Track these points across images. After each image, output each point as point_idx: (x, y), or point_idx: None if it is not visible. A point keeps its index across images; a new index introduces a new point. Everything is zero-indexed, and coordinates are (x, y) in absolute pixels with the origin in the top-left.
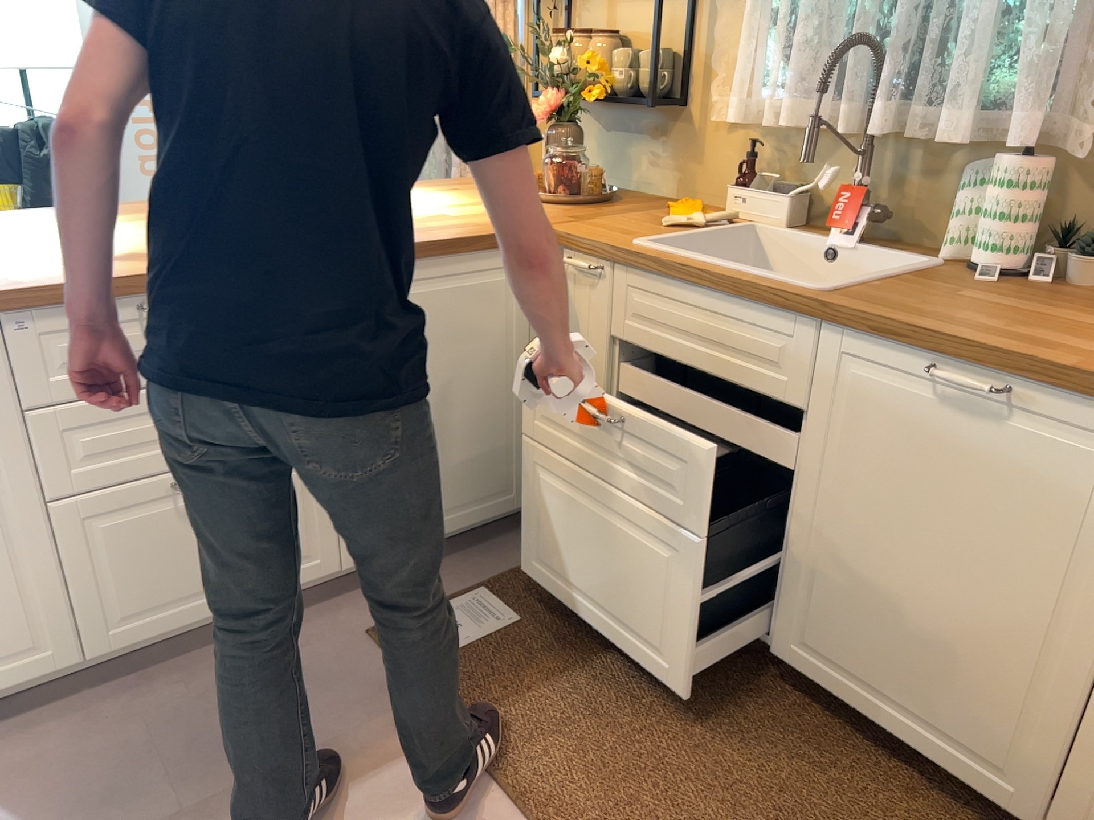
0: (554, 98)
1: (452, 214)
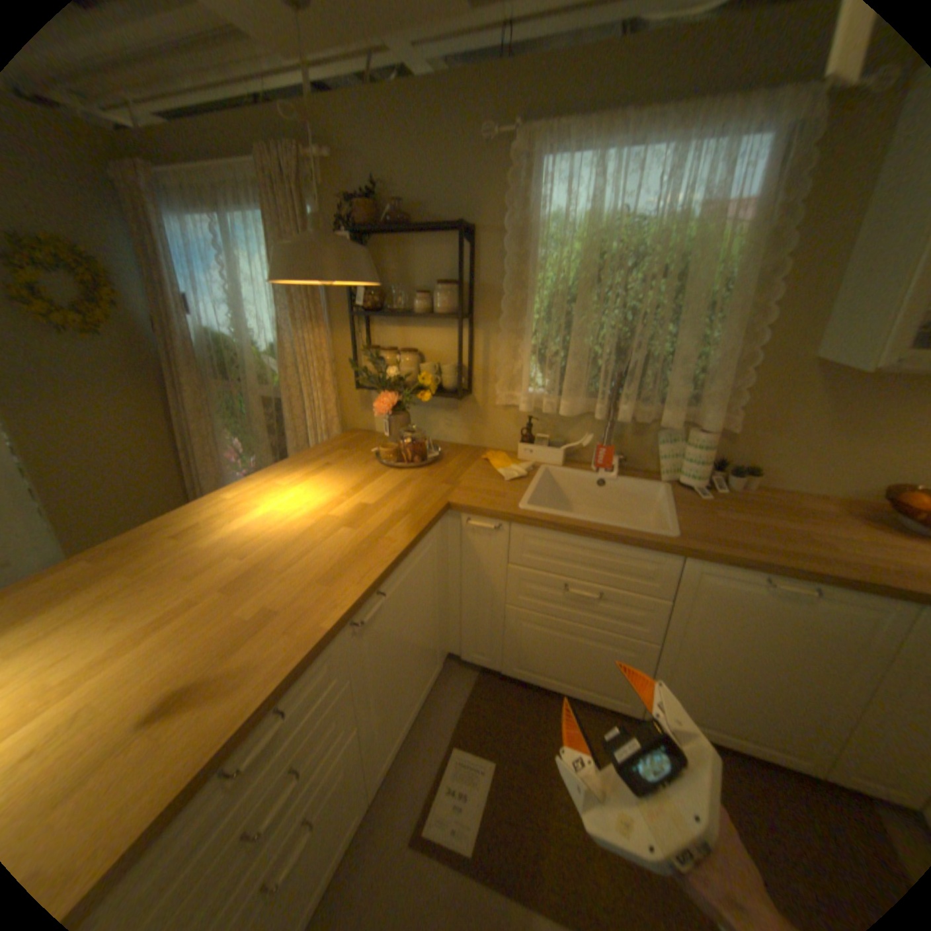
0: (393, 397)
1: (370, 502)
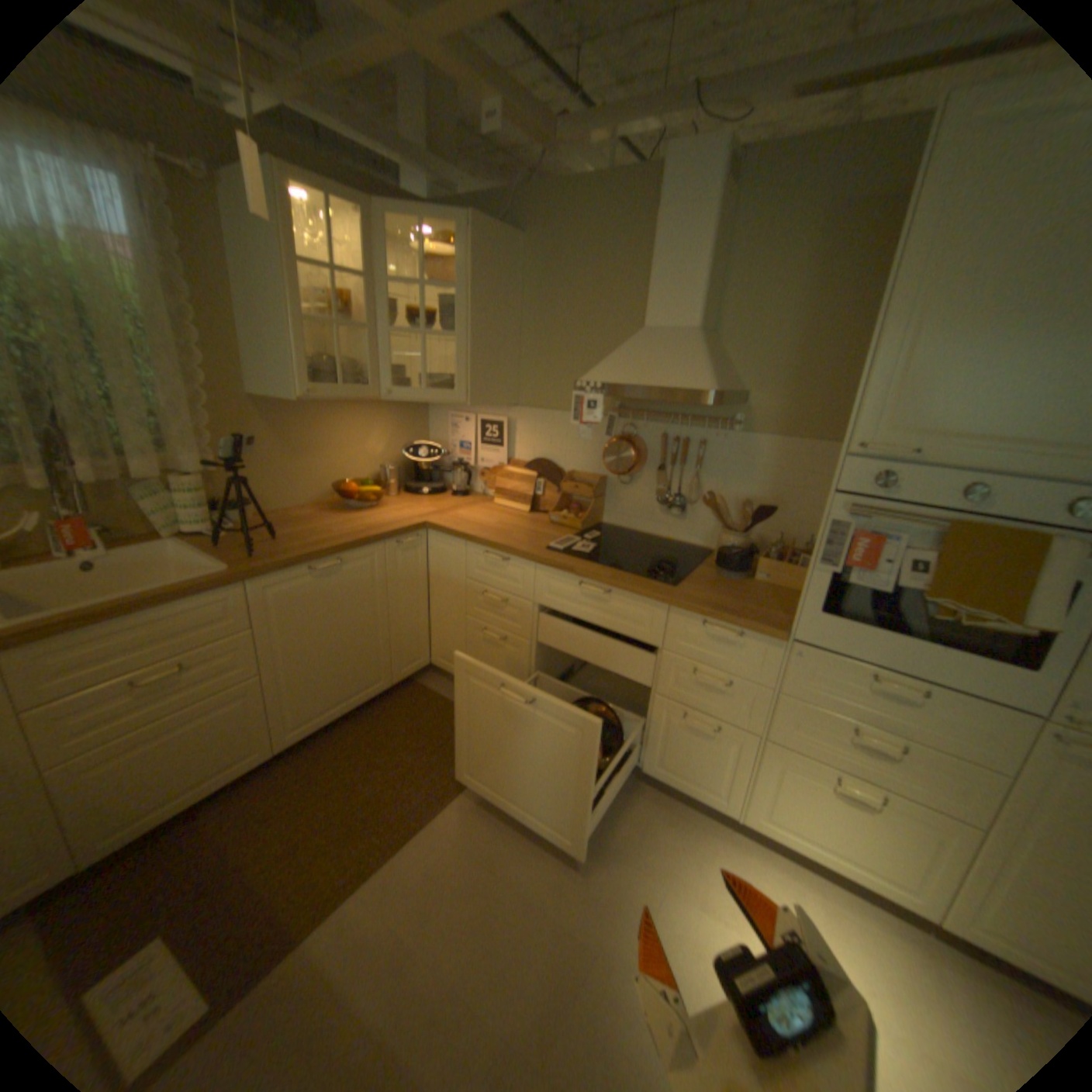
0: None
1: None
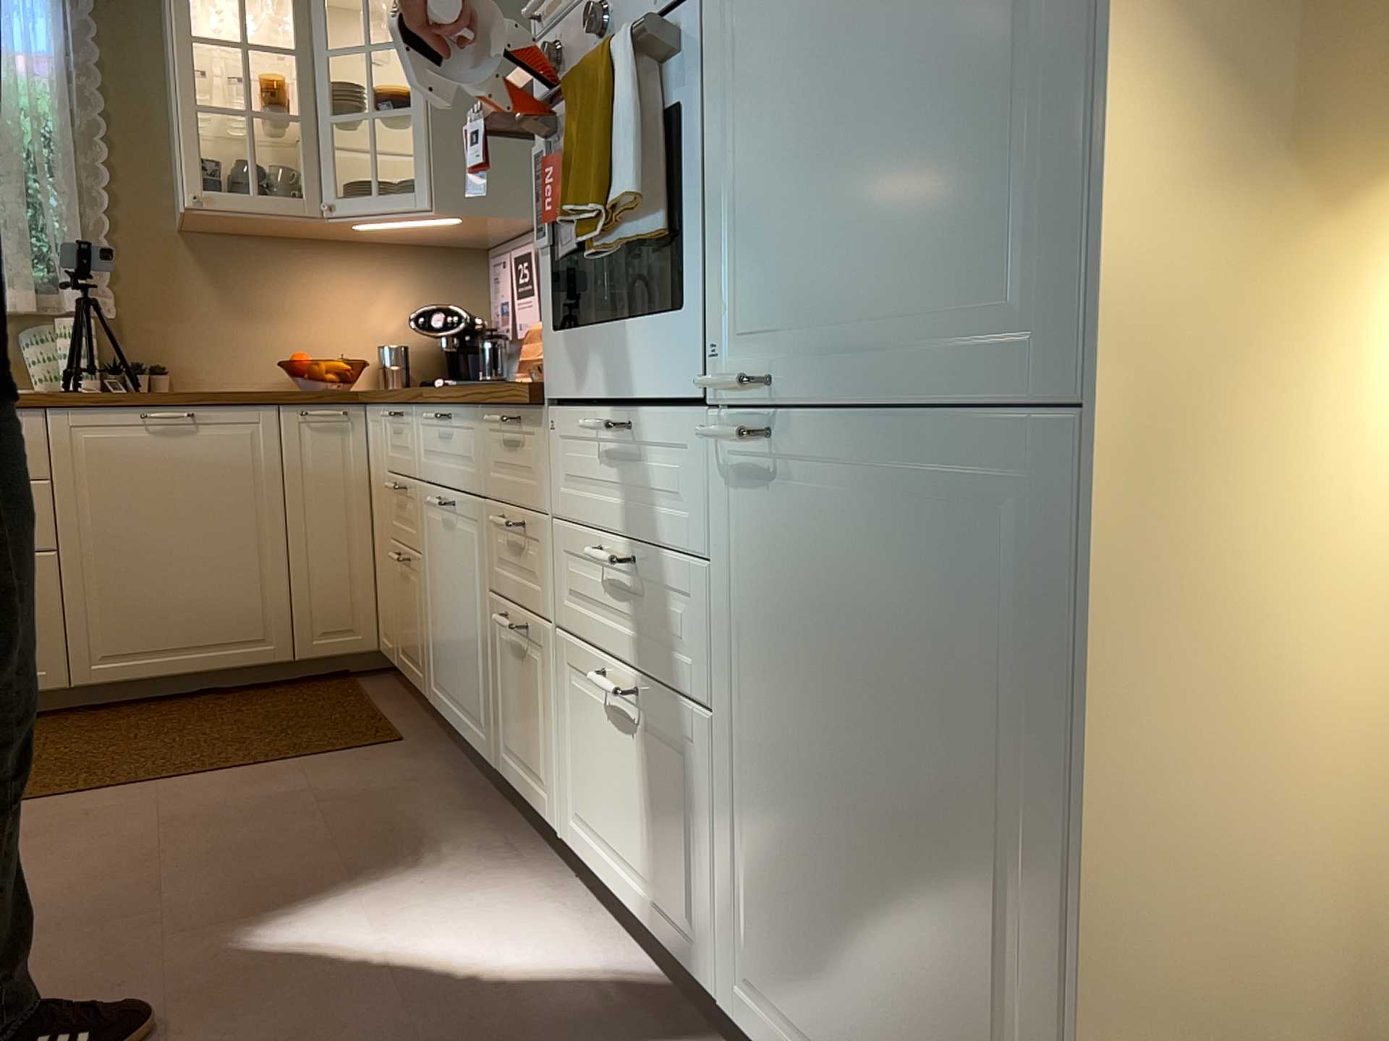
0: None
1: None
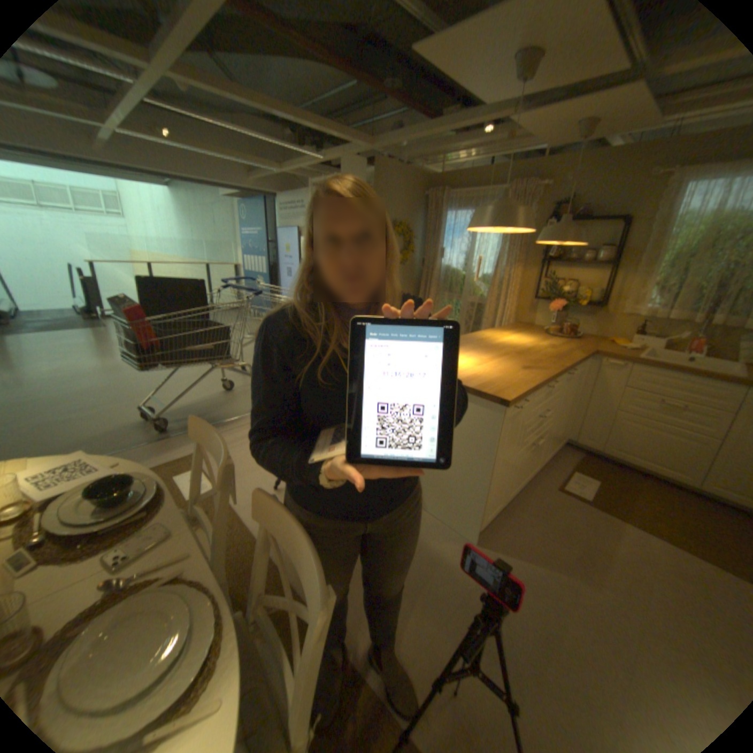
0: (562, 302)
1: (555, 344)
